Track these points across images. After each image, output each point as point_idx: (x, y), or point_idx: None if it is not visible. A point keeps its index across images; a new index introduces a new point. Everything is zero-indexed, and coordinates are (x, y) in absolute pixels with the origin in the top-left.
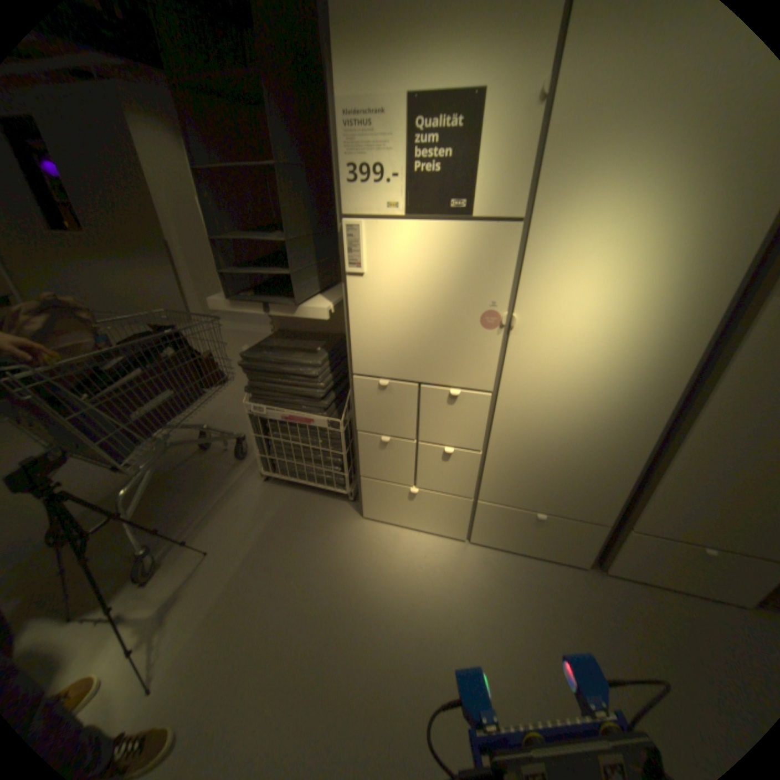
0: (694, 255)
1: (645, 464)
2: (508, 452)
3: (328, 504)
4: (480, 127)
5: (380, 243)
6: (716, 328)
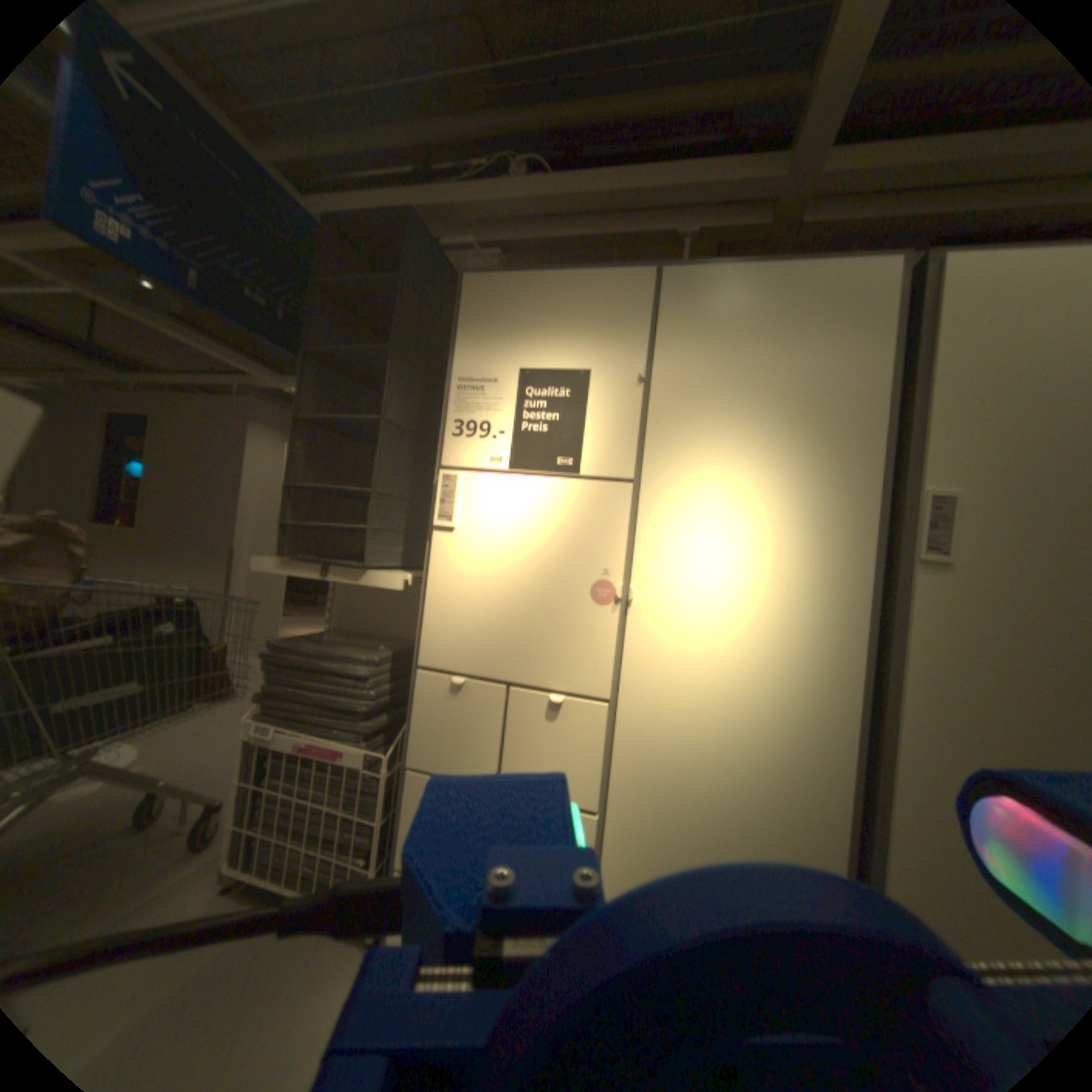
0: (815, 526)
1: (851, 845)
2: (639, 819)
3: (323, 953)
4: (584, 401)
5: (477, 499)
6: (871, 614)
